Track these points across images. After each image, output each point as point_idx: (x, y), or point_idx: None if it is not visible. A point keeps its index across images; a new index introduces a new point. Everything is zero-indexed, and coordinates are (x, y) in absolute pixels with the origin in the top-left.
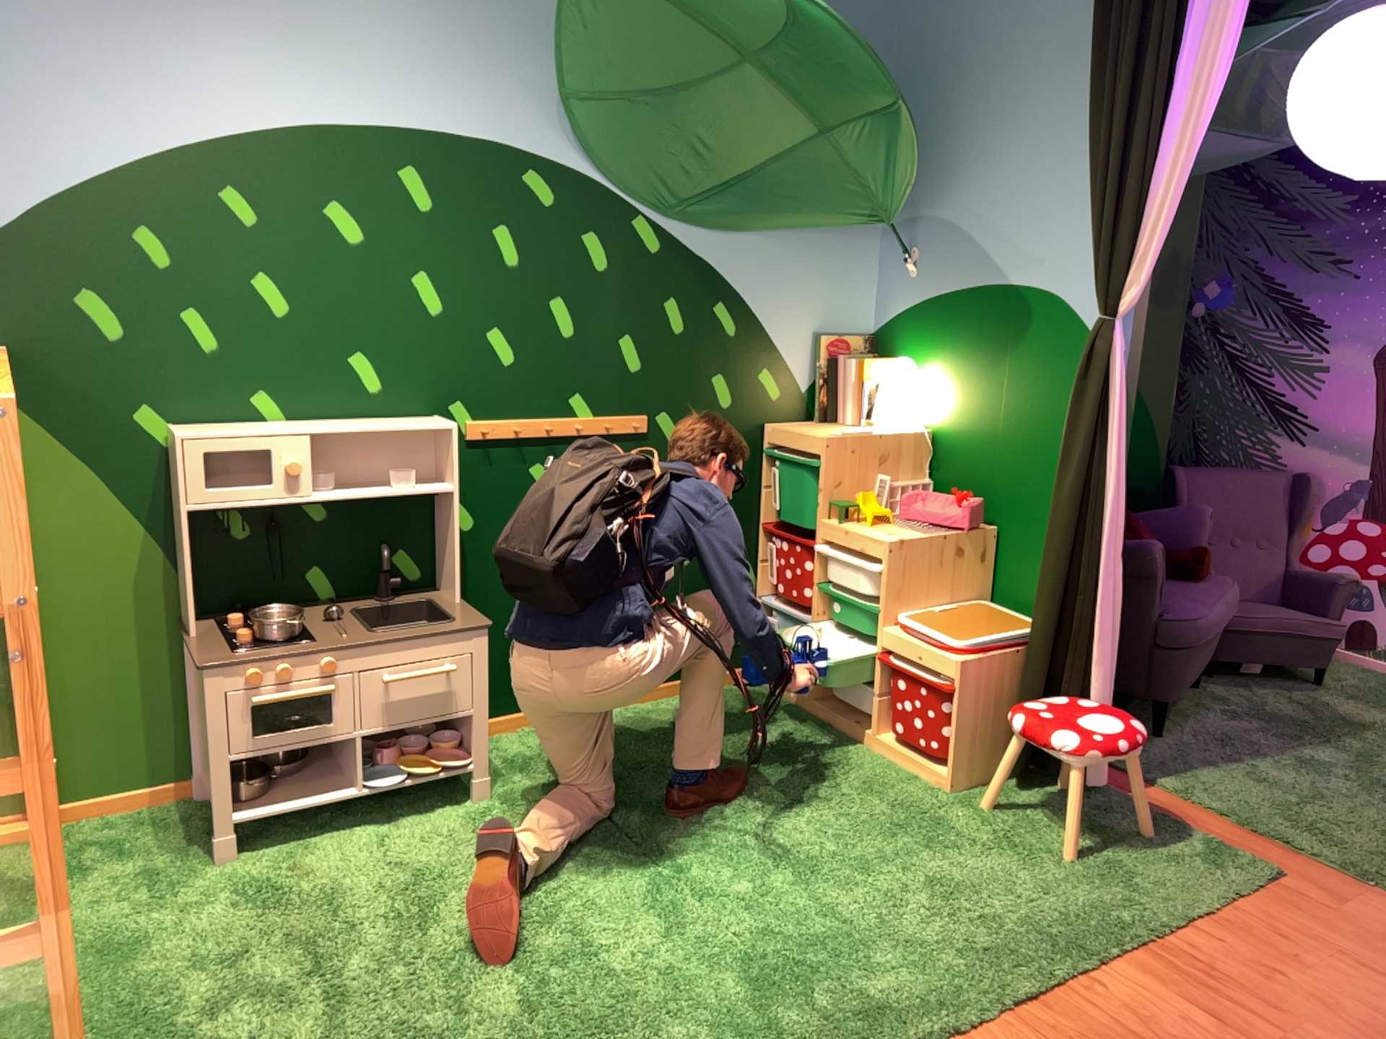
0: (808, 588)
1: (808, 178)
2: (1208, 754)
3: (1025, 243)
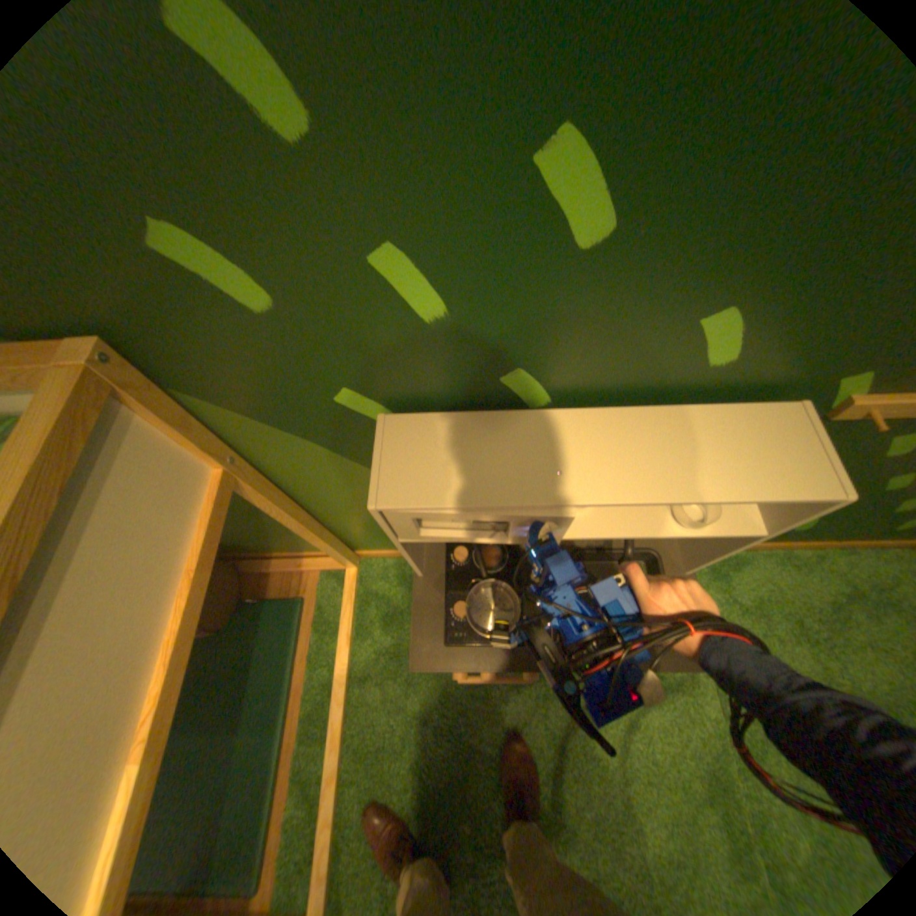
0: None
1: None
2: None
3: None
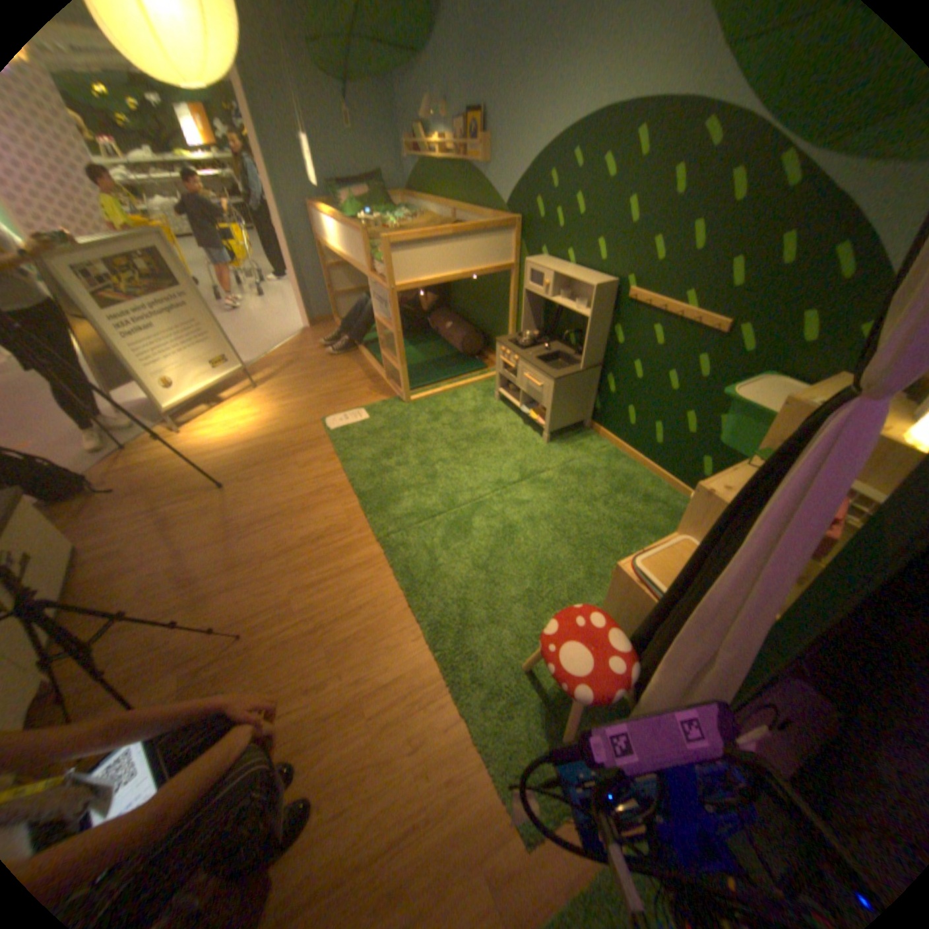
0: None
1: None
2: None
3: None
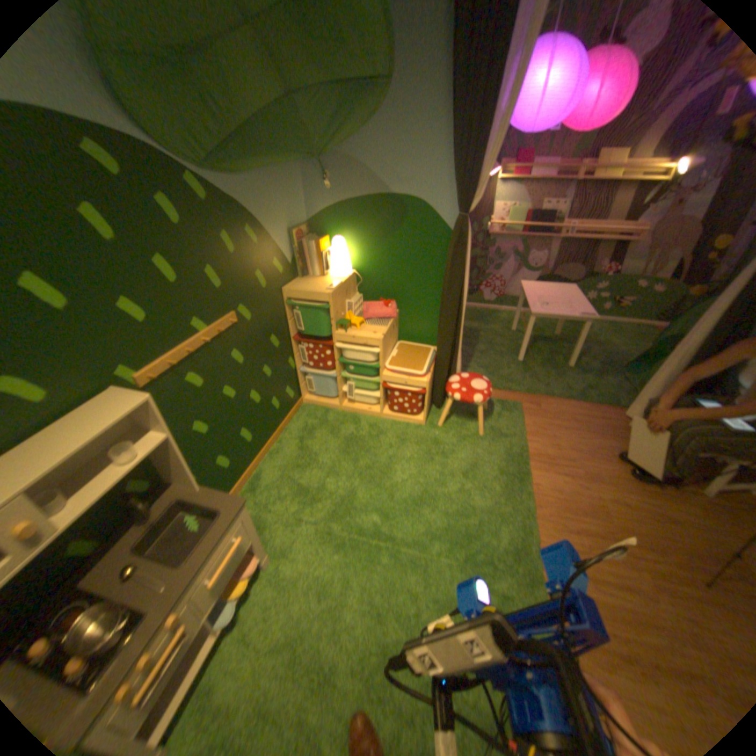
0: (330, 362)
1: (279, 124)
2: (466, 363)
3: (405, 167)
